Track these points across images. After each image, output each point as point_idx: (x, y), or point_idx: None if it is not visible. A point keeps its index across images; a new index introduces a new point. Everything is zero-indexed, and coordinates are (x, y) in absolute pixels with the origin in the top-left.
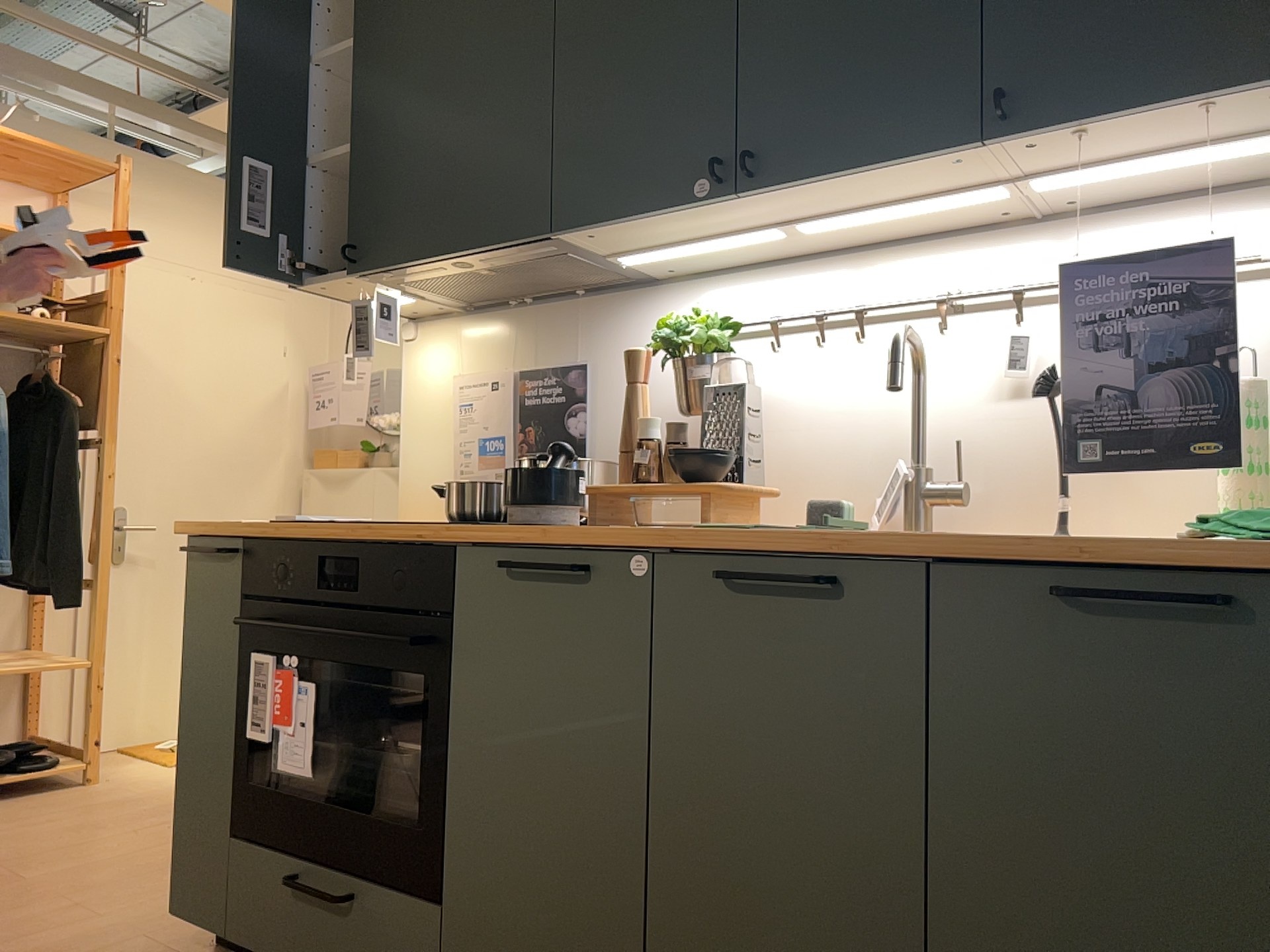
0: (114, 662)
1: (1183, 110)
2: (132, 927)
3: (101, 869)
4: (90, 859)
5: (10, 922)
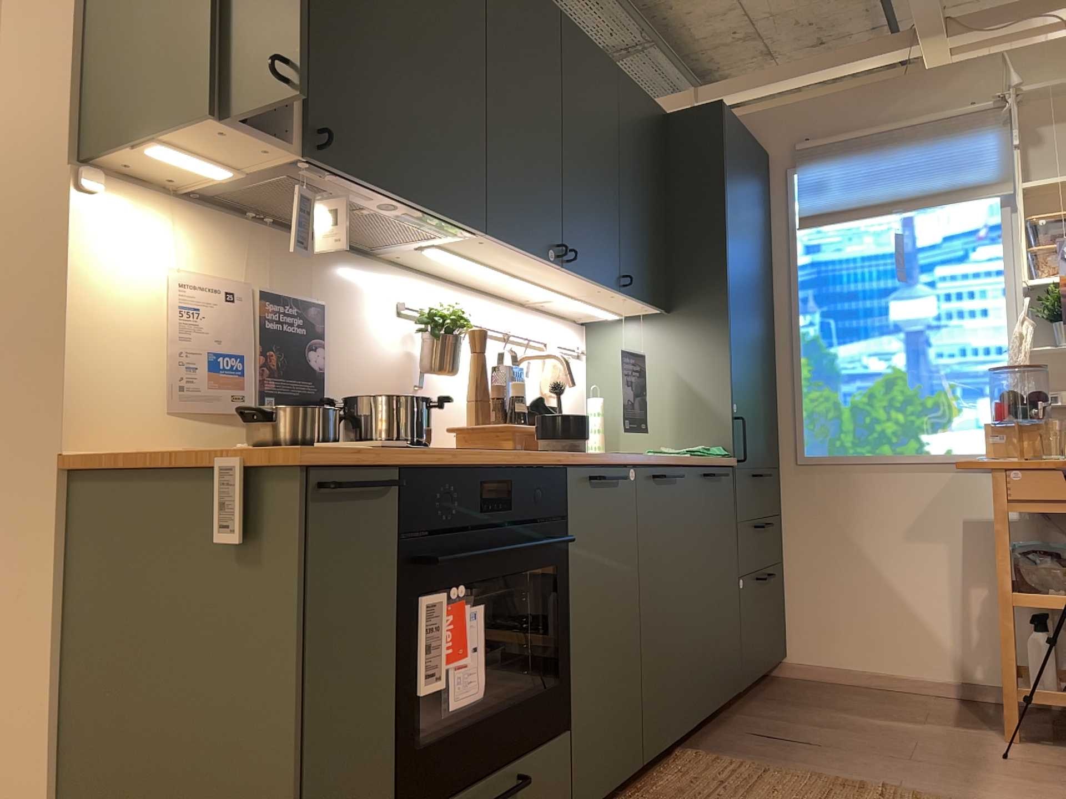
0: None
1: (643, 304)
2: None
3: None
4: None
5: None
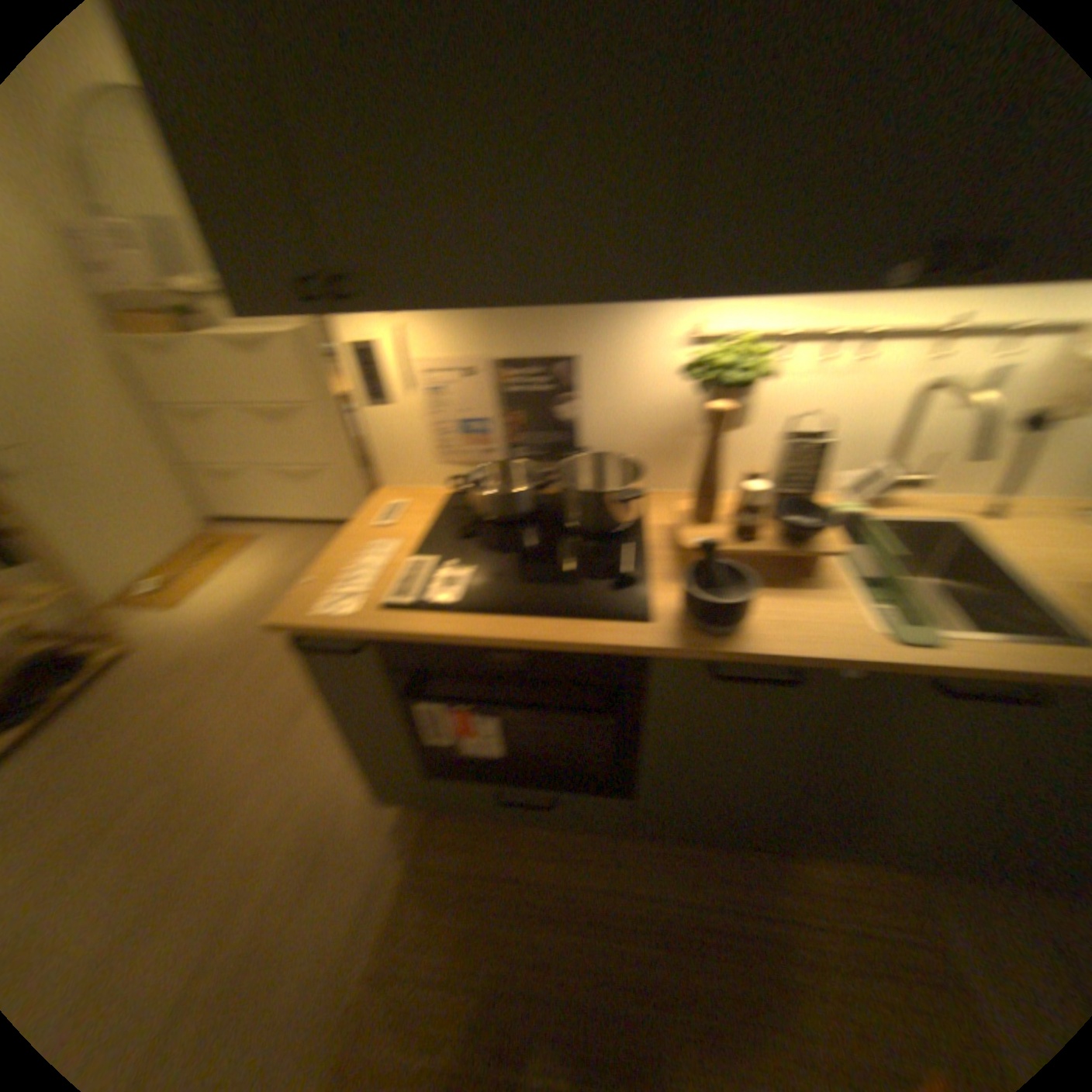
0: (75, 552)
1: None
2: (332, 792)
3: (250, 743)
4: (231, 736)
5: (243, 830)
